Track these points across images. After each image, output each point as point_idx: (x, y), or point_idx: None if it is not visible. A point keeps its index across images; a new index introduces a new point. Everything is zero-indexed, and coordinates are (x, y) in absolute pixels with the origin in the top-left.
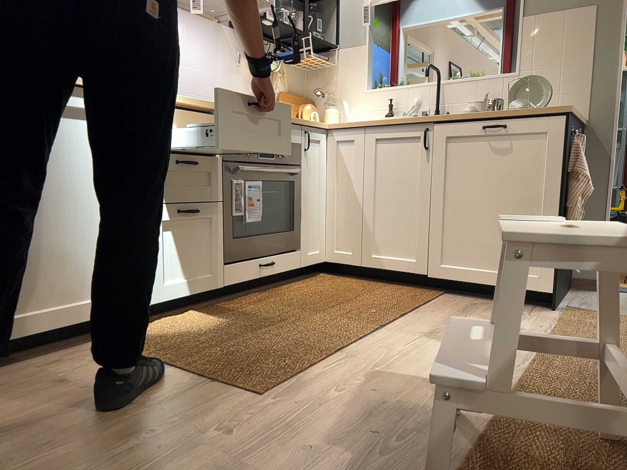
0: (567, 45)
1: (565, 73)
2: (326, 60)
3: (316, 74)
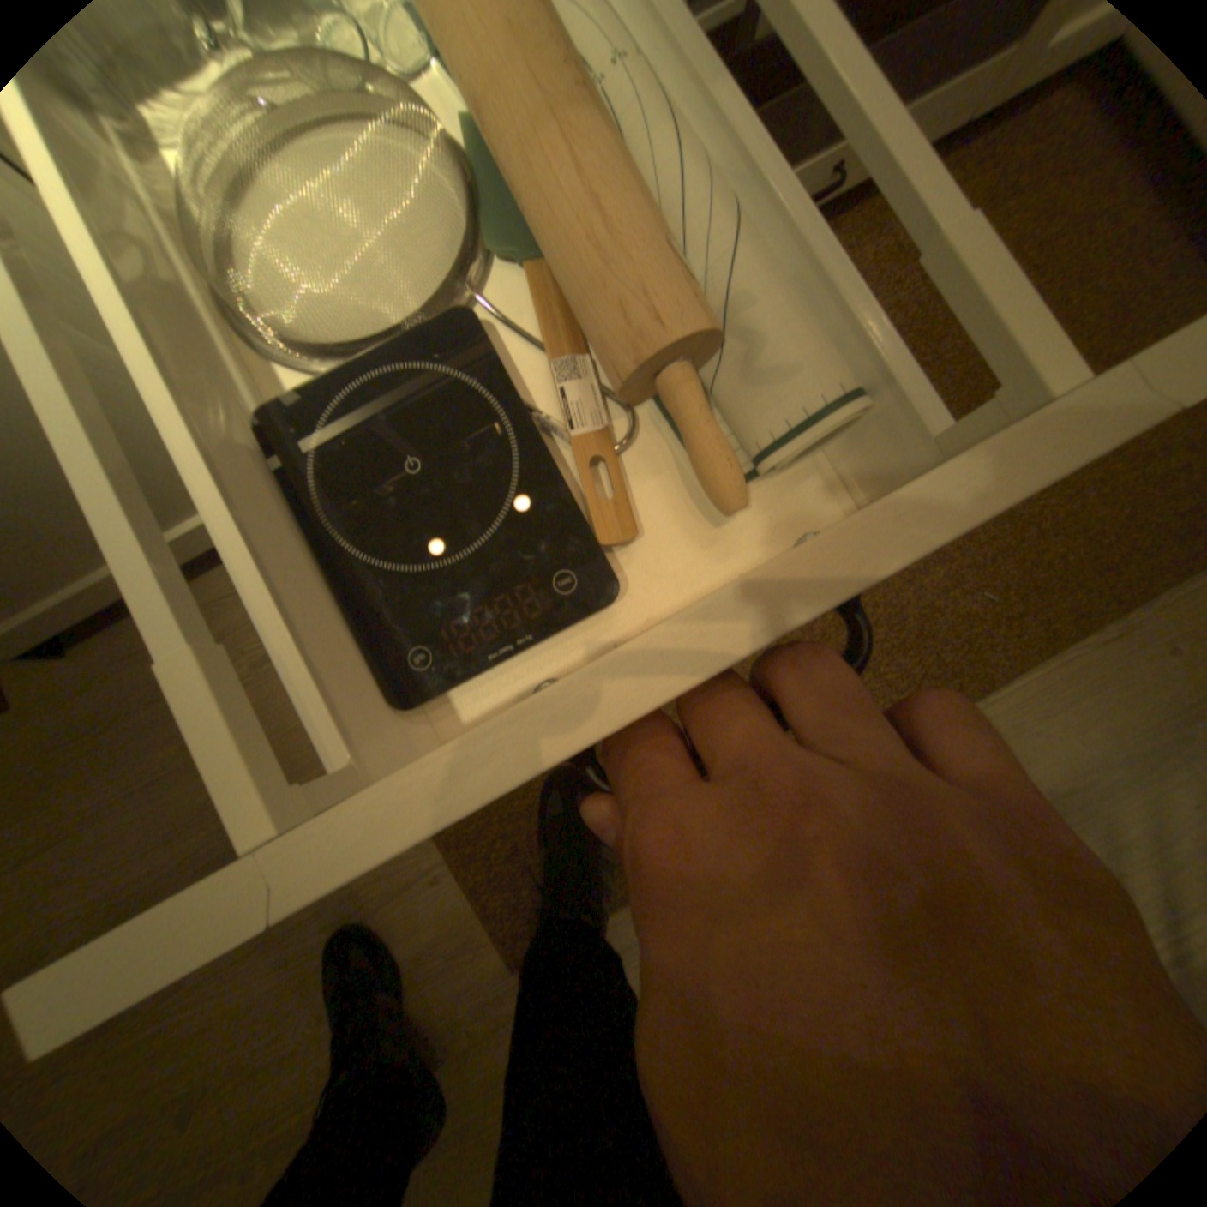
0: None
1: None
2: None
3: None
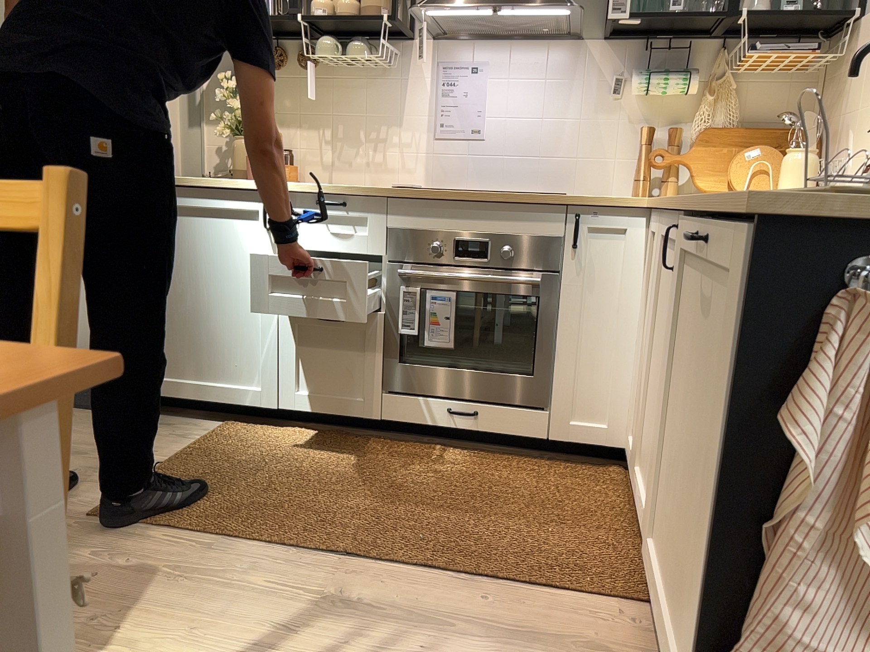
0: None
1: None
2: (810, 50)
3: (830, 76)
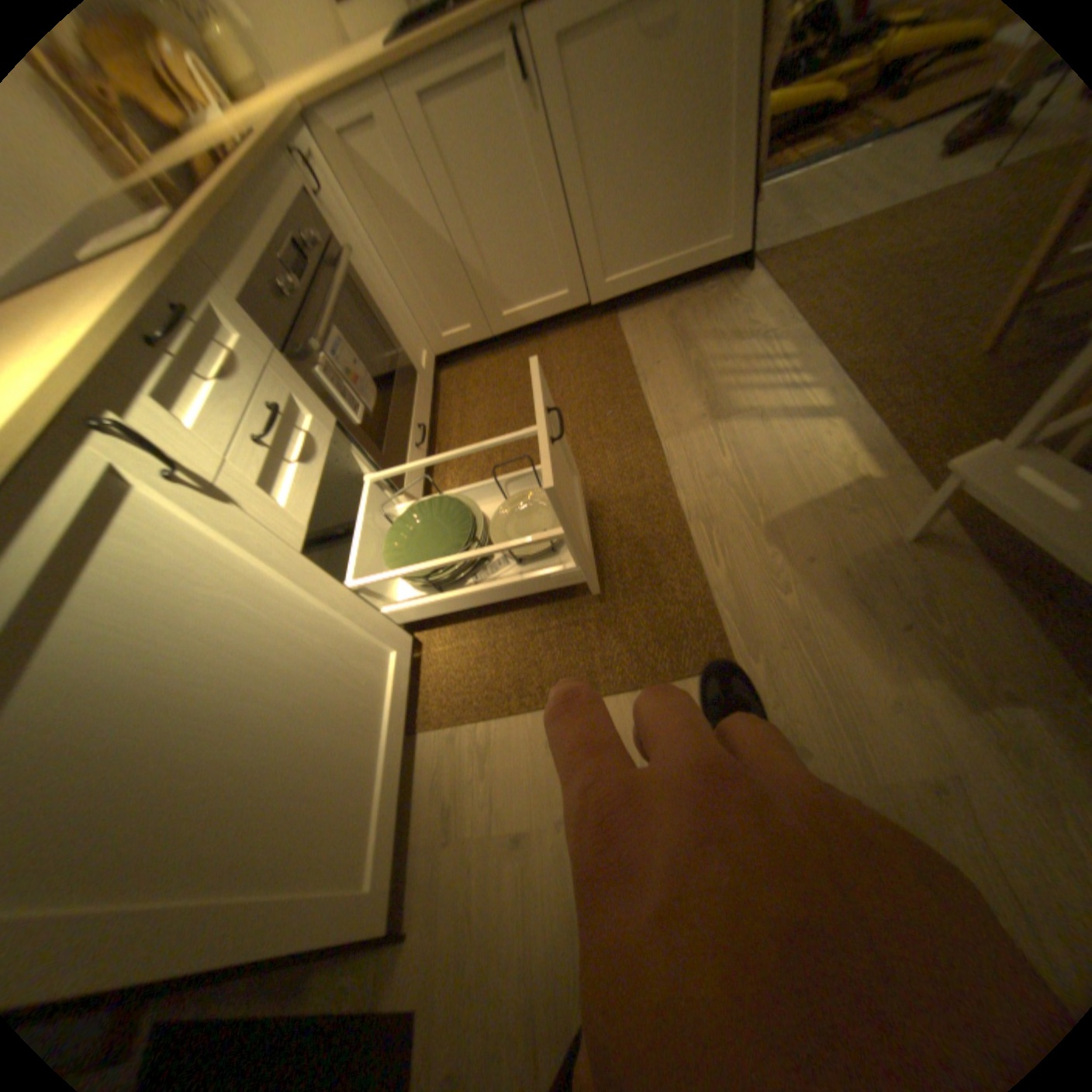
0: None
1: None
2: None
3: None
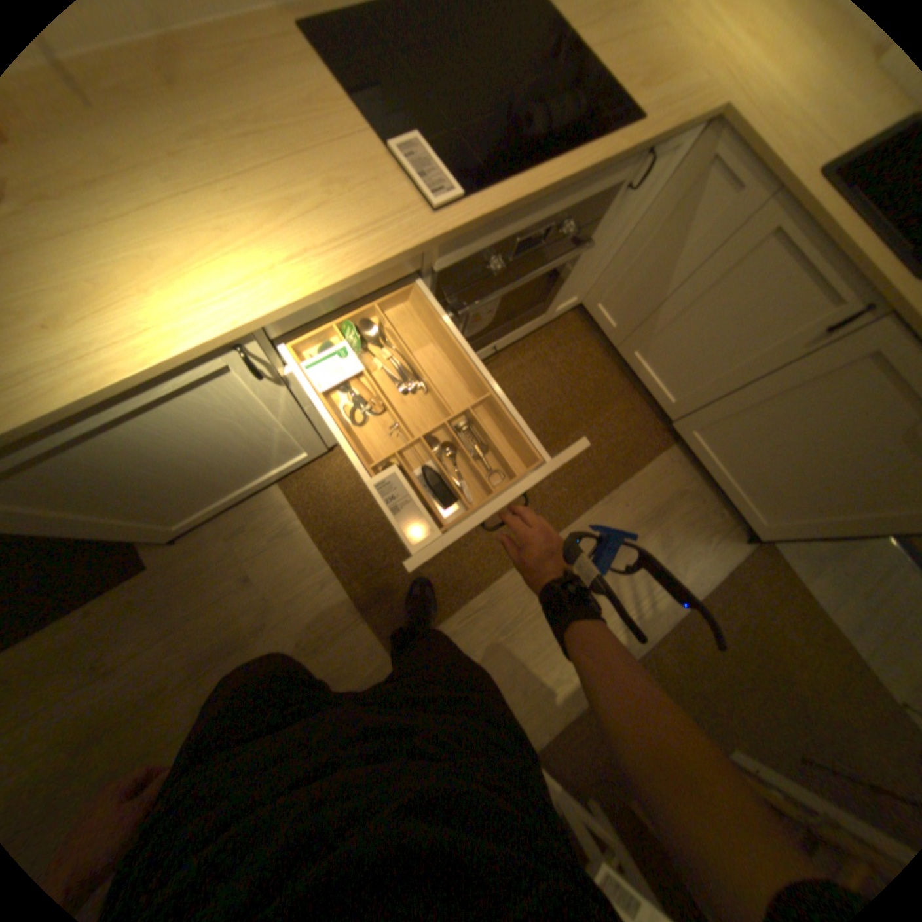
0: None
1: None
2: None
3: None
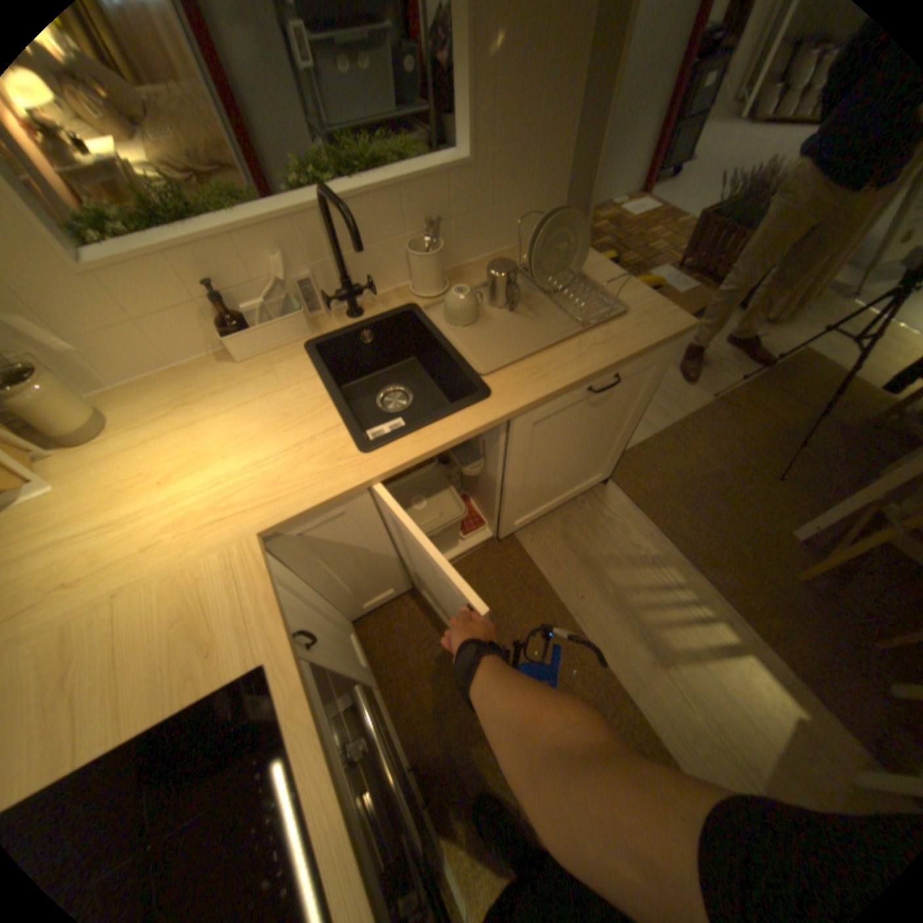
0: (552, 76)
1: (545, 145)
2: None
3: None
